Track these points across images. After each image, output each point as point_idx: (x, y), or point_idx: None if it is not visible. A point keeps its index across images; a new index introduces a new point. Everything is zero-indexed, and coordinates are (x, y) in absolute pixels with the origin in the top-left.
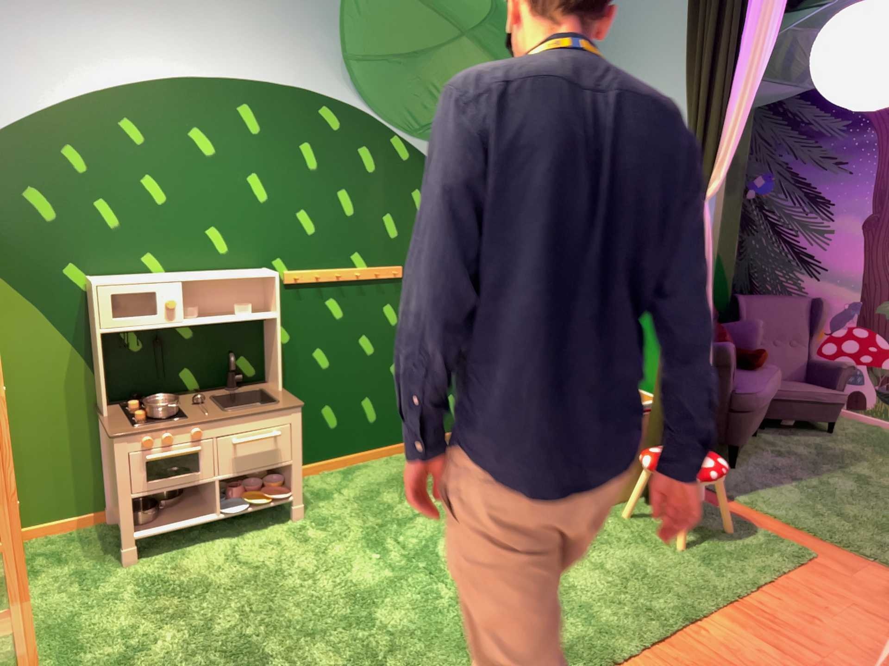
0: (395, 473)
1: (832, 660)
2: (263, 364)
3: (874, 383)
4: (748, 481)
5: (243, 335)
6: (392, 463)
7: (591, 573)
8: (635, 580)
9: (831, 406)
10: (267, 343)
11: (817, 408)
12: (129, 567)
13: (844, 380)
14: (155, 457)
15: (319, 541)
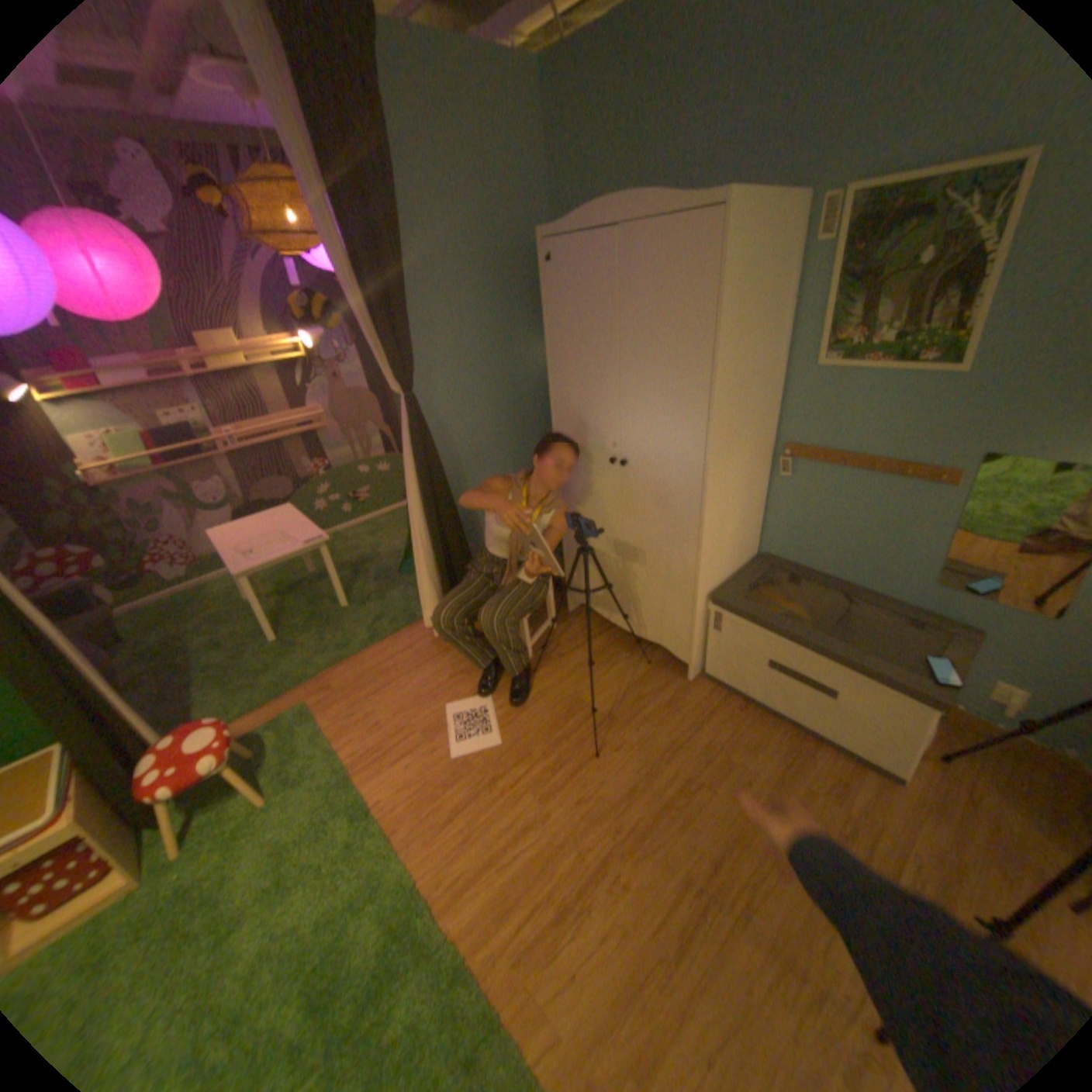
0: None
1: (417, 727)
2: None
3: (101, 582)
4: (169, 723)
5: None
6: None
7: (270, 906)
8: (295, 856)
9: (109, 621)
10: None
11: (101, 632)
12: None
13: (95, 596)
14: None
15: None
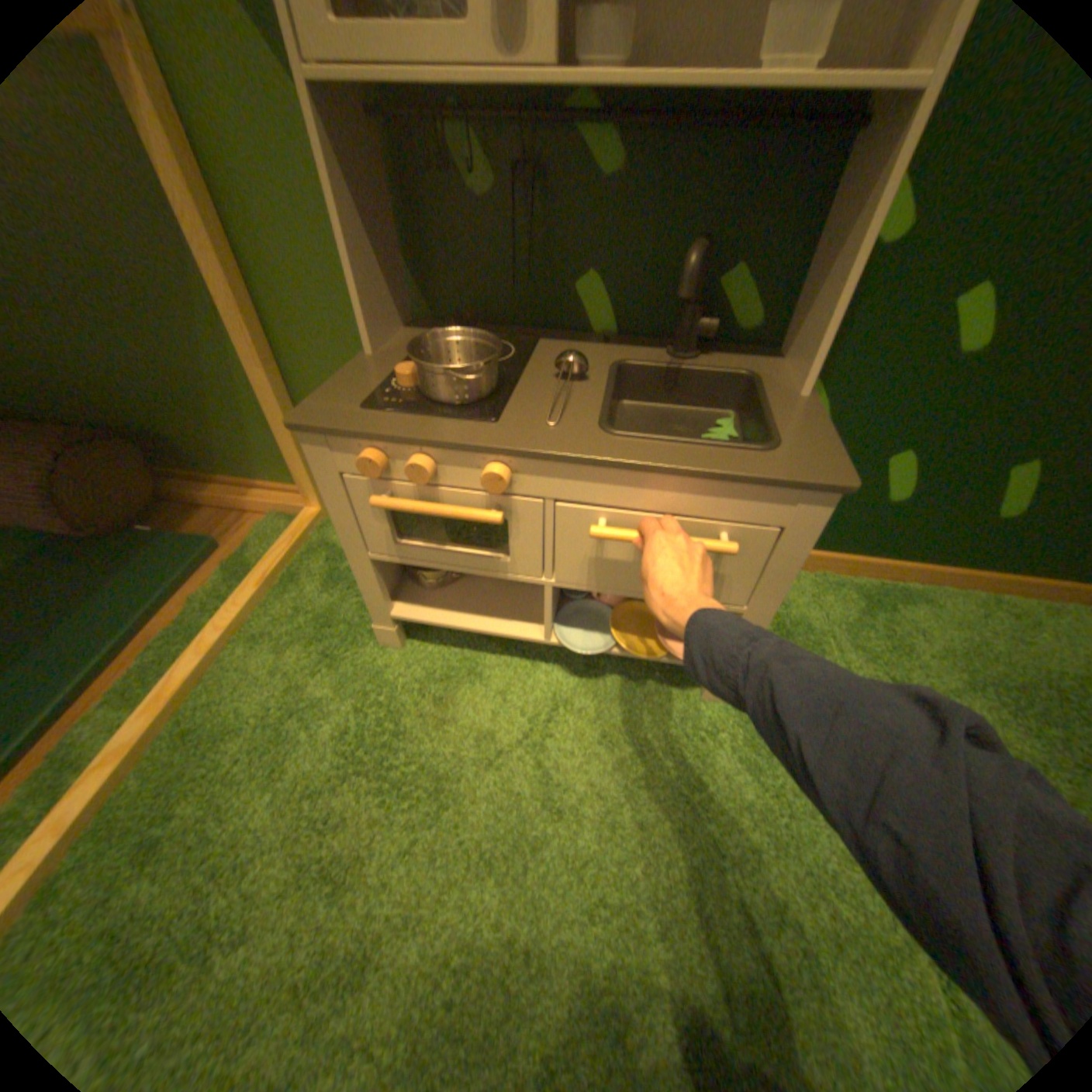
0: (1003, 659)
1: None
2: (797, 300)
3: None
4: None
5: (769, 193)
6: (998, 619)
7: None
8: None
9: None
10: (835, 232)
11: None
12: (385, 651)
13: None
14: (389, 507)
15: (731, 811)
